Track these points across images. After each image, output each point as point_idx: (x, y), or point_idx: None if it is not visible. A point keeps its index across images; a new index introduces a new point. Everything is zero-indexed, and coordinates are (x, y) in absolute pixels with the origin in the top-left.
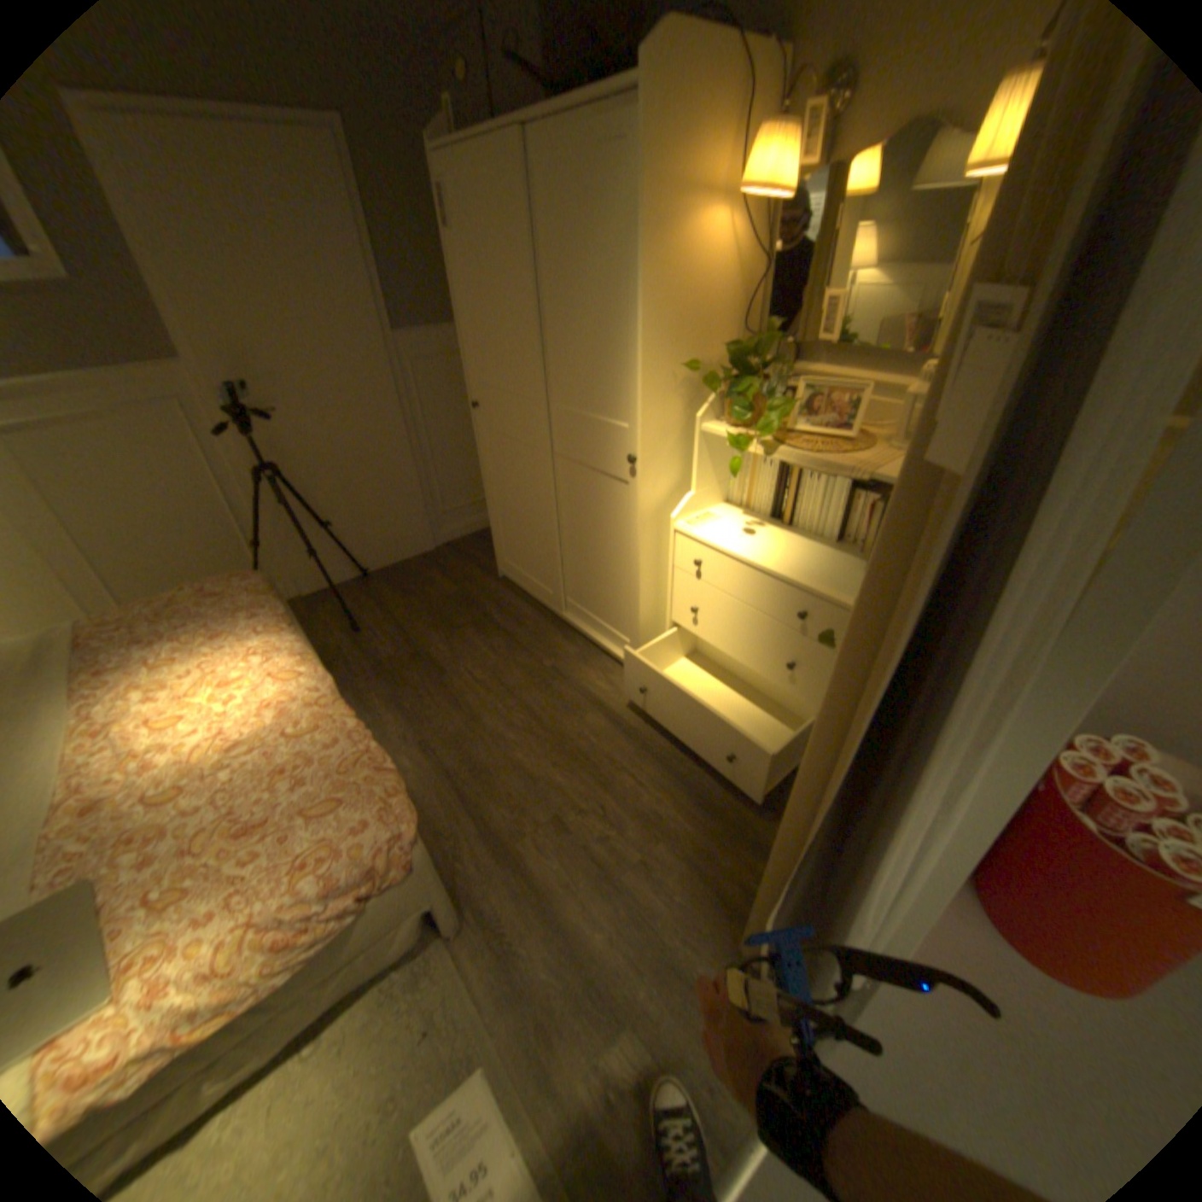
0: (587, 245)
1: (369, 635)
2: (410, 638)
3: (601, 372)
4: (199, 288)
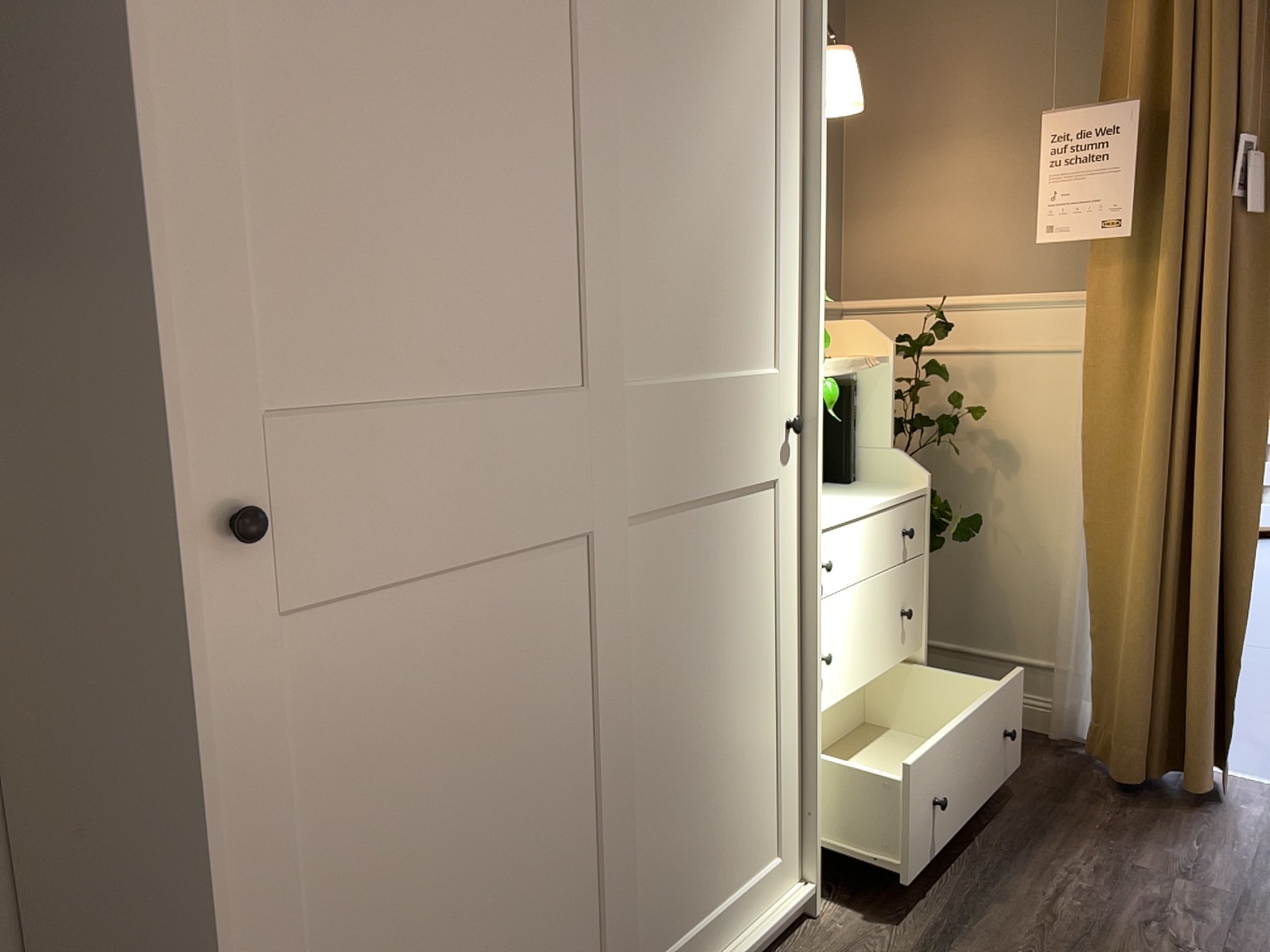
0: (716, 42)
1: None
2: None
3: (735, 275)
4: None
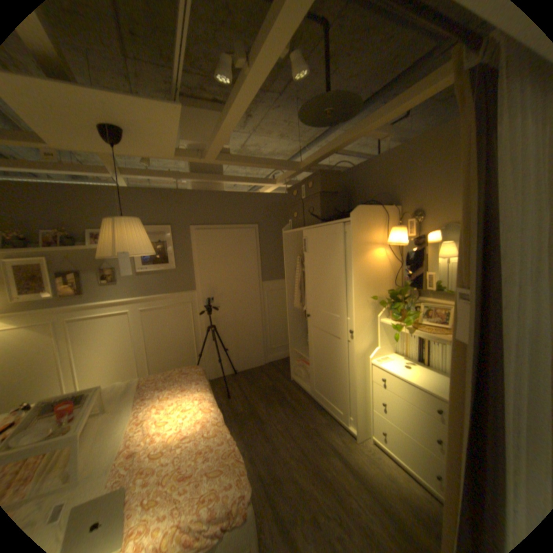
0: (333, 259)
1: (233, 401)
2: (250, 405)
3: (339, 299)
4: (207, 270)
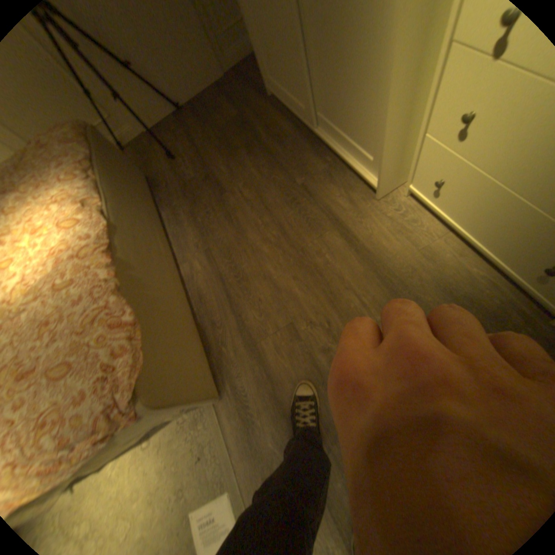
0: None
1: (179, 162)
2: (203, 163)
3: None
4: None
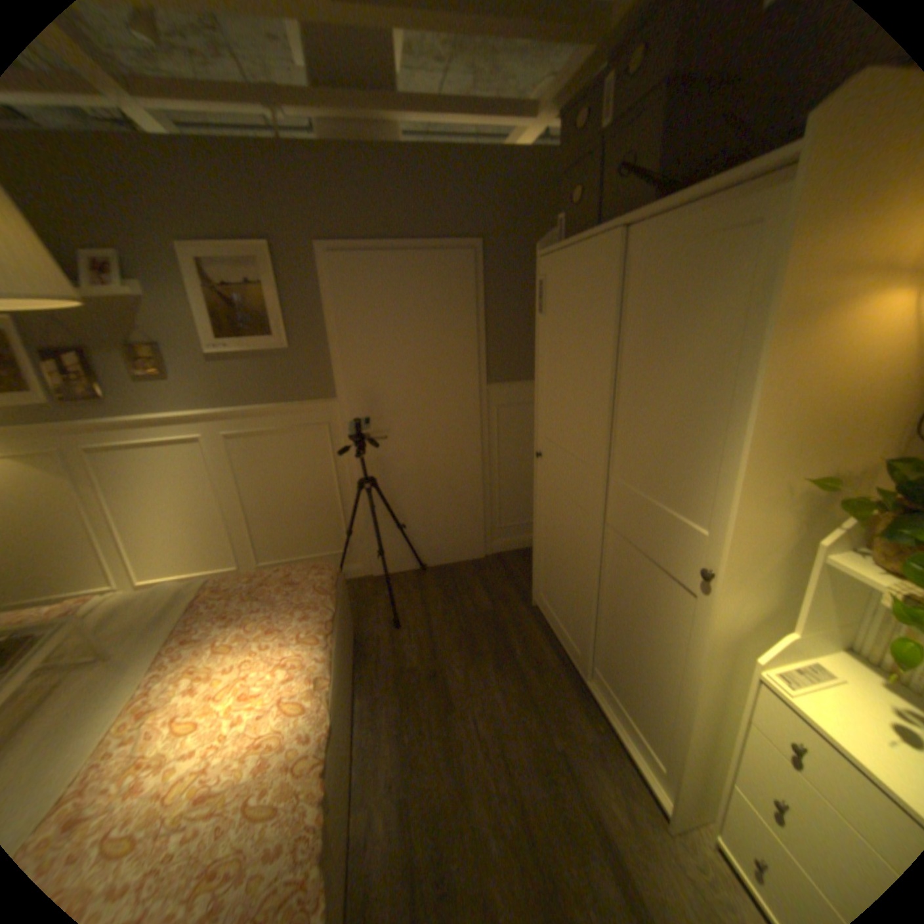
0: (683, 331)
1: (404, 635)
2: (435, 652)
3: (679, 462)
4: (358, 353)
